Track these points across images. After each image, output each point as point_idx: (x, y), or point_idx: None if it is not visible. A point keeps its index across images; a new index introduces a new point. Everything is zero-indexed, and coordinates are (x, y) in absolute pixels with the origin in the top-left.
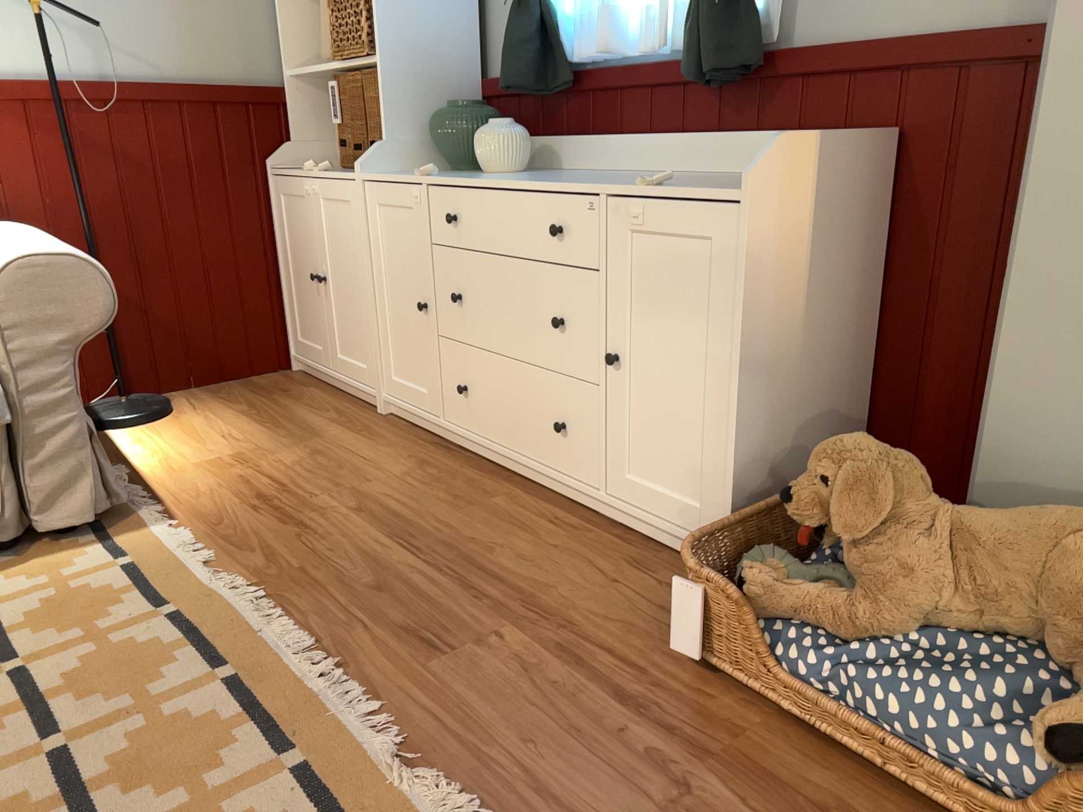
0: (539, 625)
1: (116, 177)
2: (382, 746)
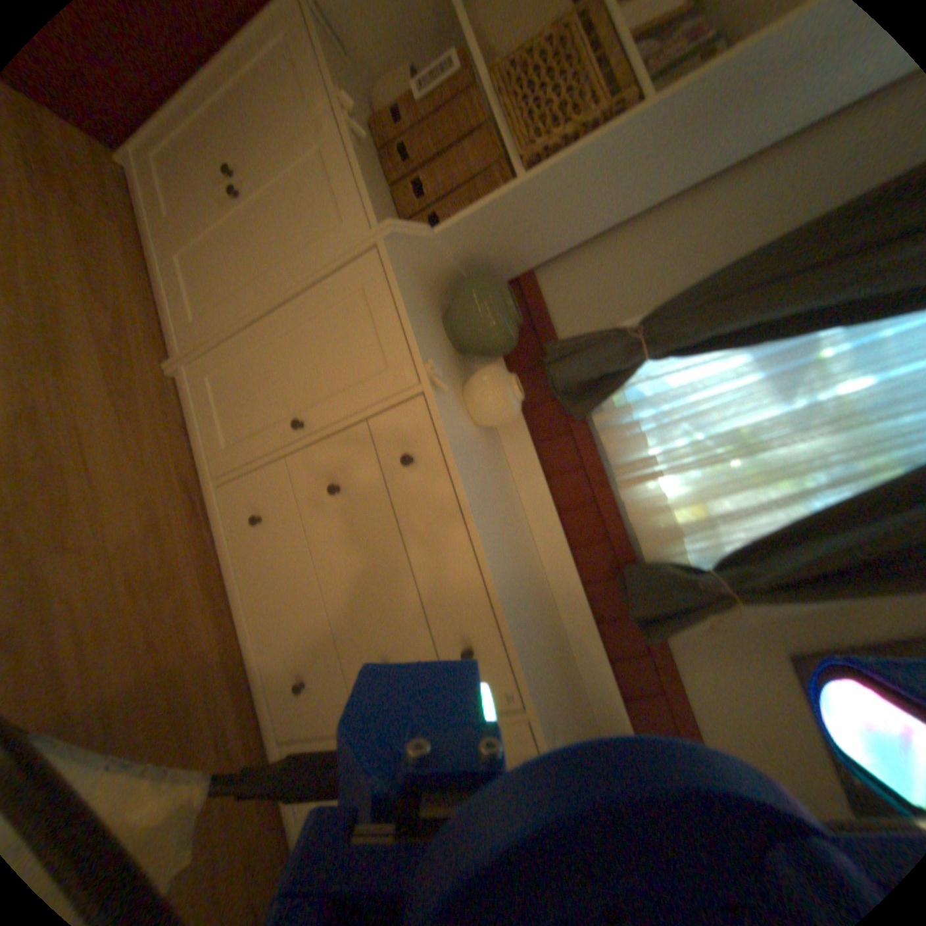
0: None
1: None
2: None
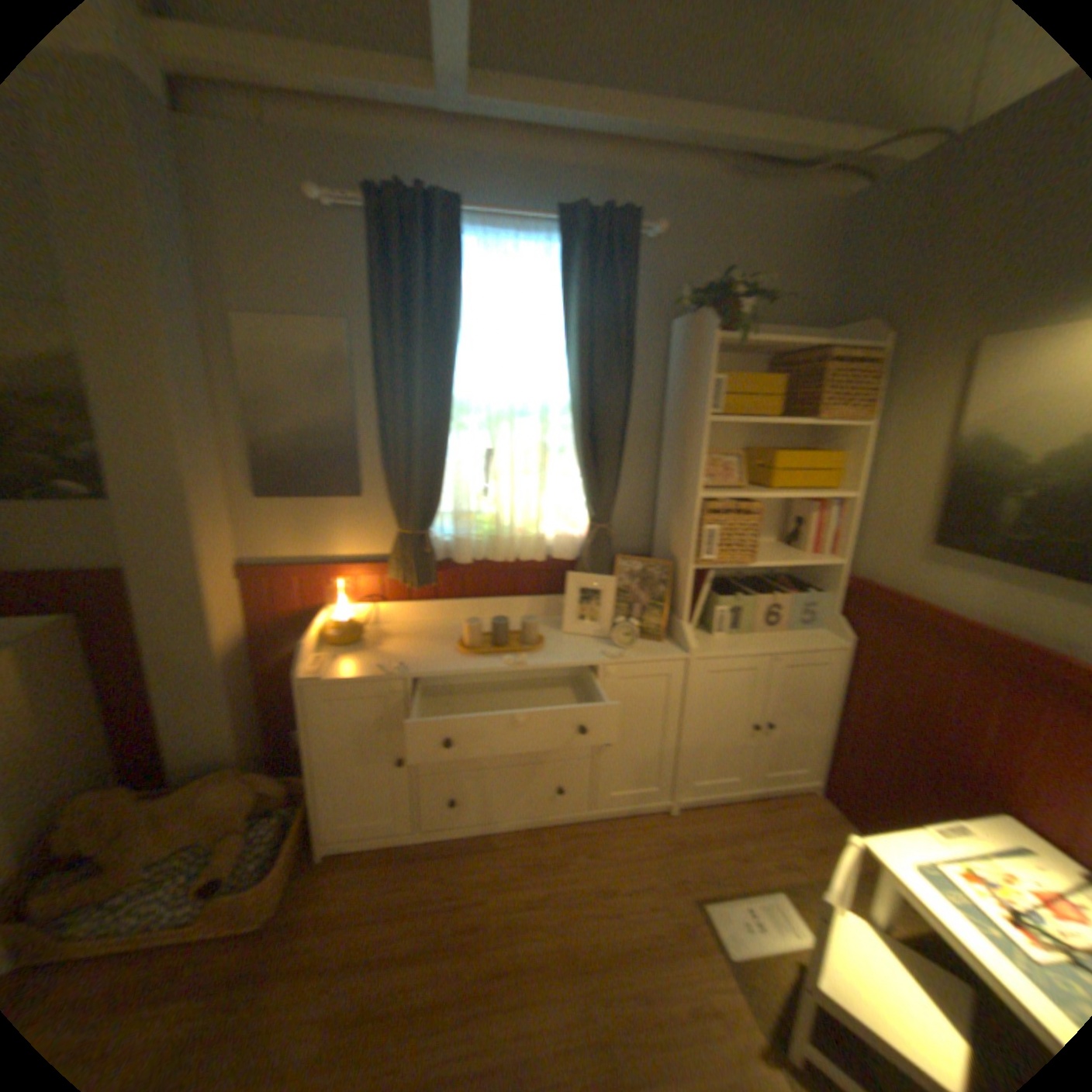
0: None
1: None
2: None
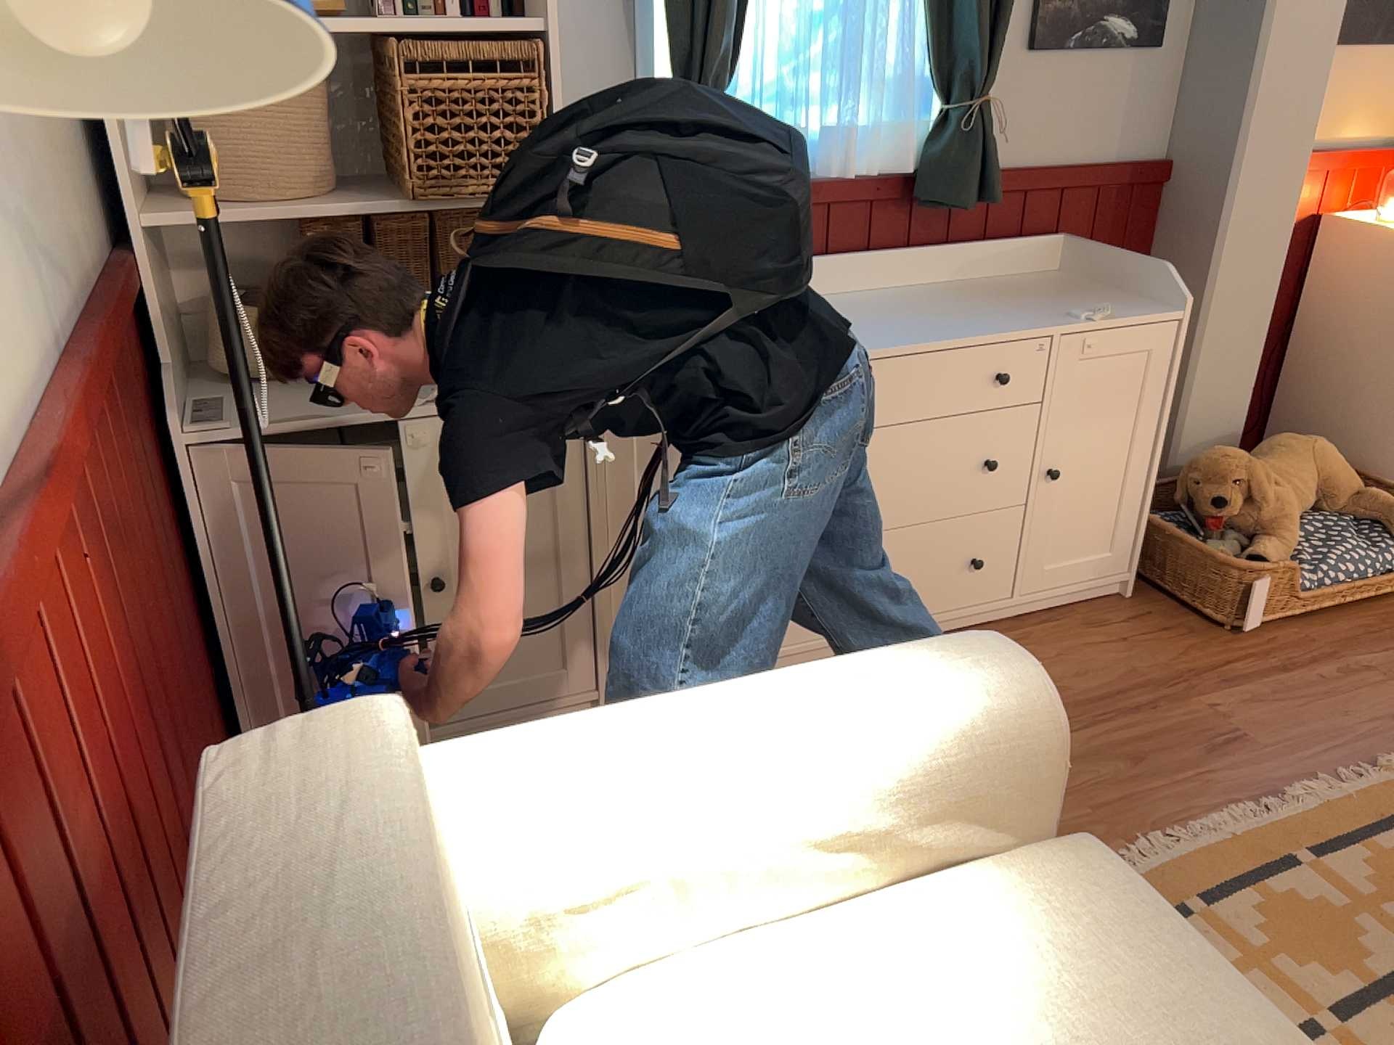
0: (1194, 685)
1: (121, 583)
2: (1381, 773)
